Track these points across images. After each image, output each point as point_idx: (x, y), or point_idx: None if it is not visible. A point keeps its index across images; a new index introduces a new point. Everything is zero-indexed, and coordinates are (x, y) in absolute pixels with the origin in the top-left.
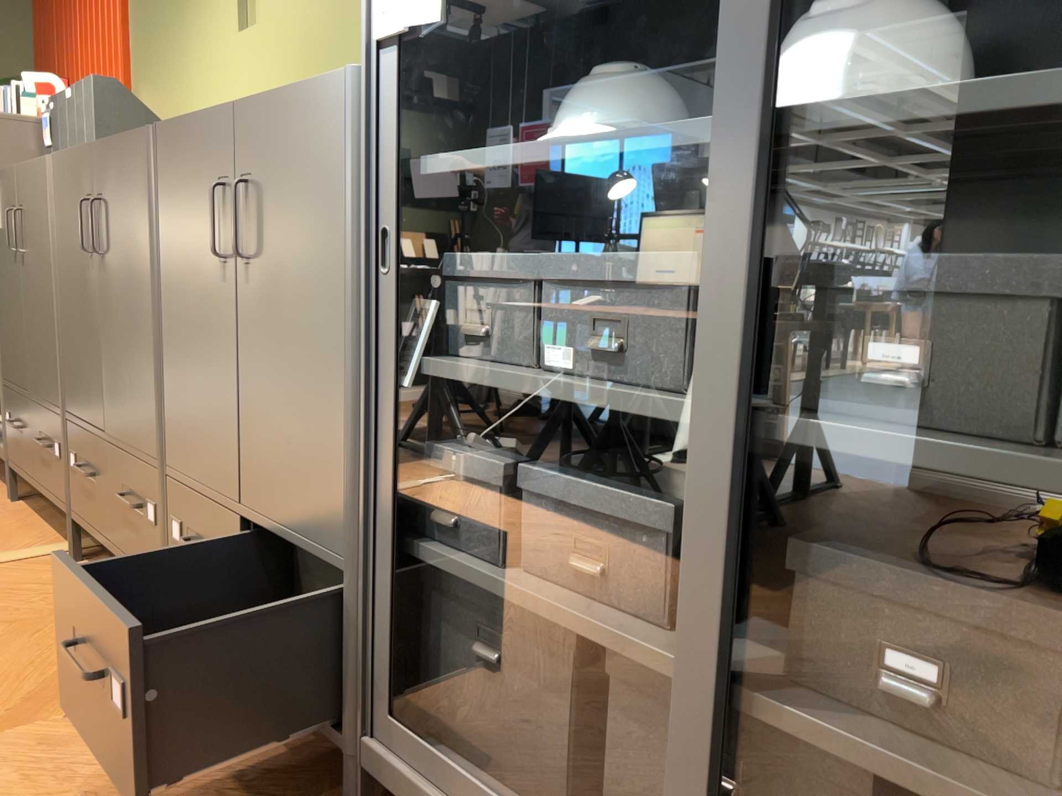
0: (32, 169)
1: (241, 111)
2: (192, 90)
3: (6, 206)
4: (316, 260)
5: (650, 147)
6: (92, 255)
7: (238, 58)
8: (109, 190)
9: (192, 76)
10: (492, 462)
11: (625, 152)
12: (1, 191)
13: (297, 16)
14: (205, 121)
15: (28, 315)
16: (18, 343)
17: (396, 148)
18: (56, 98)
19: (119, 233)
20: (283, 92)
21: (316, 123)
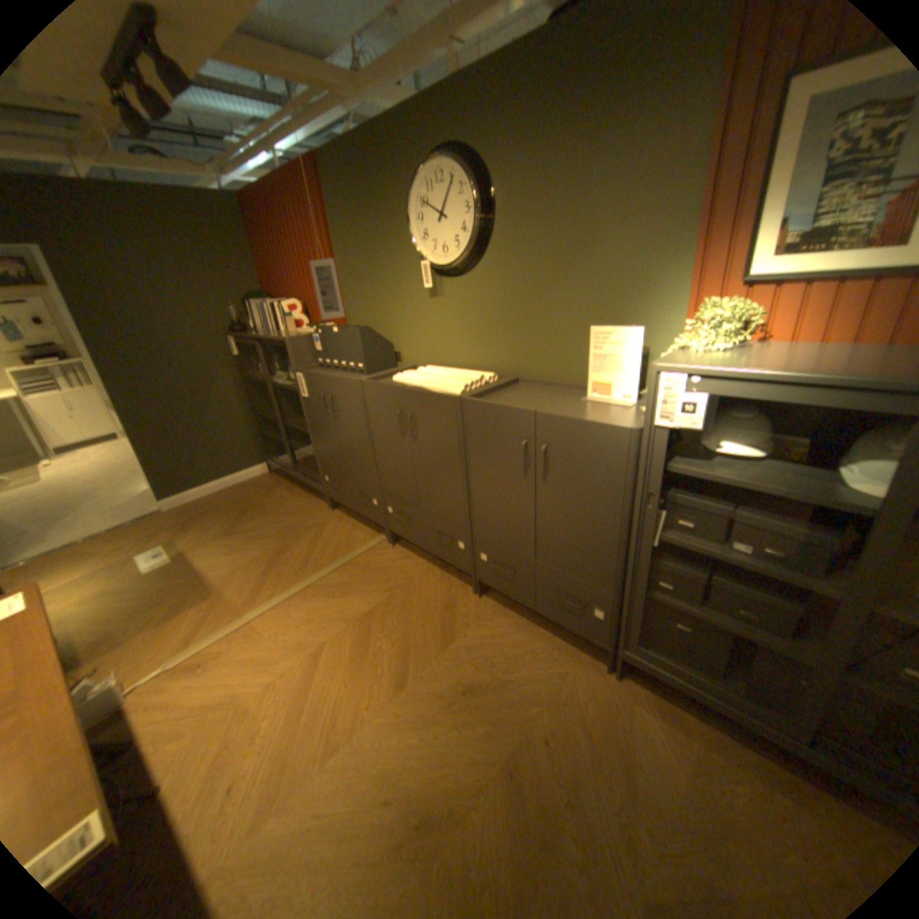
0: (340, 380)
1: (541, 418)
2: (394, 318)
3: (315, 389)
4: (601, 492)
5: (817, 505)
6: (405, 435)
7: (431, 310)
8: (420, 413)
9: (393, 311)
10: (693, 572)
11: (800, 501)
12: (309, 381)
13: (475, 299)
14: (509, 412)
15: (342, 442)
16: (333, 450)
17: (661, 467)
18: (322, 327)
19: (429, 433)
20: (571, 416)
21: (605, 442)
